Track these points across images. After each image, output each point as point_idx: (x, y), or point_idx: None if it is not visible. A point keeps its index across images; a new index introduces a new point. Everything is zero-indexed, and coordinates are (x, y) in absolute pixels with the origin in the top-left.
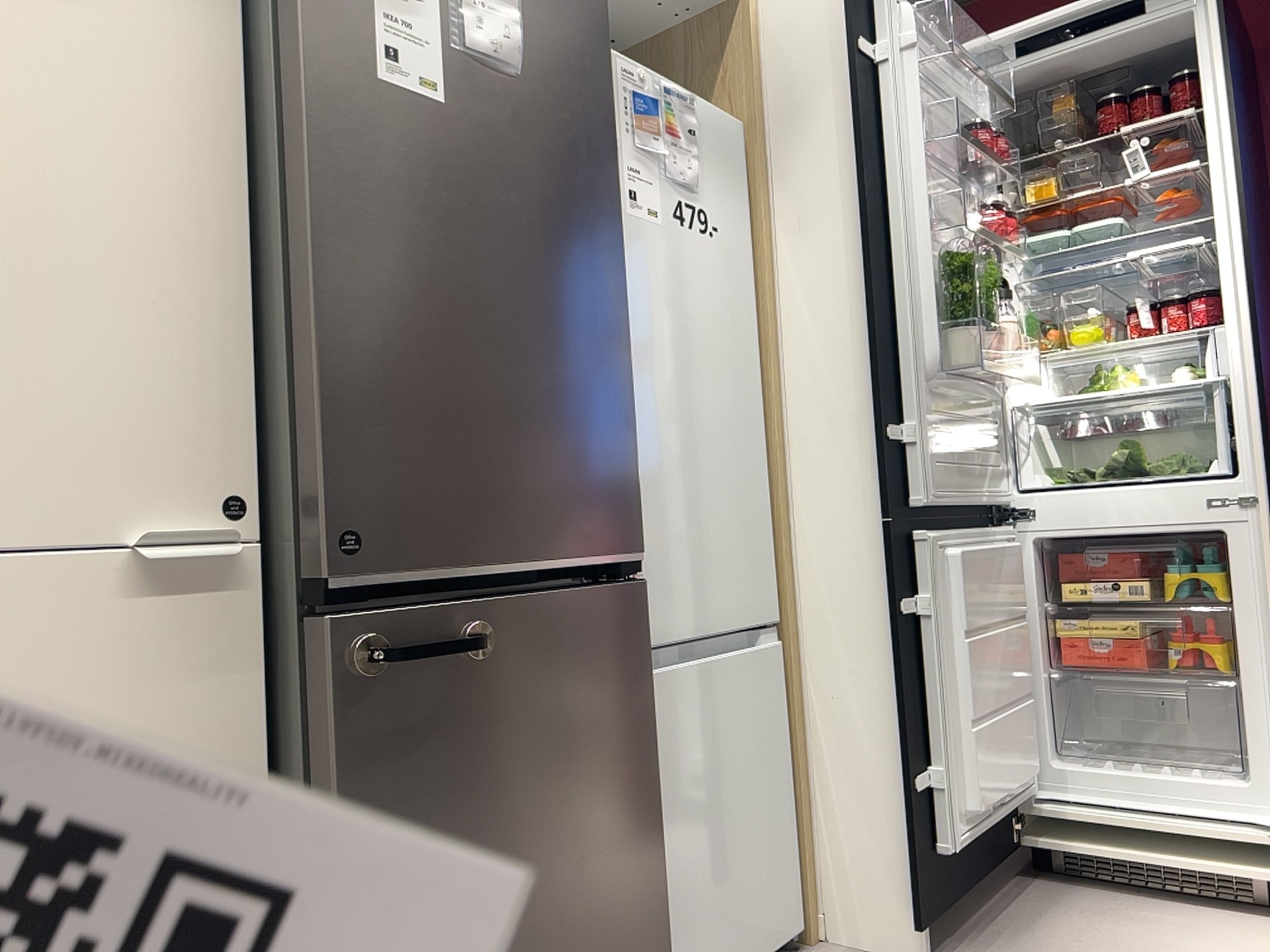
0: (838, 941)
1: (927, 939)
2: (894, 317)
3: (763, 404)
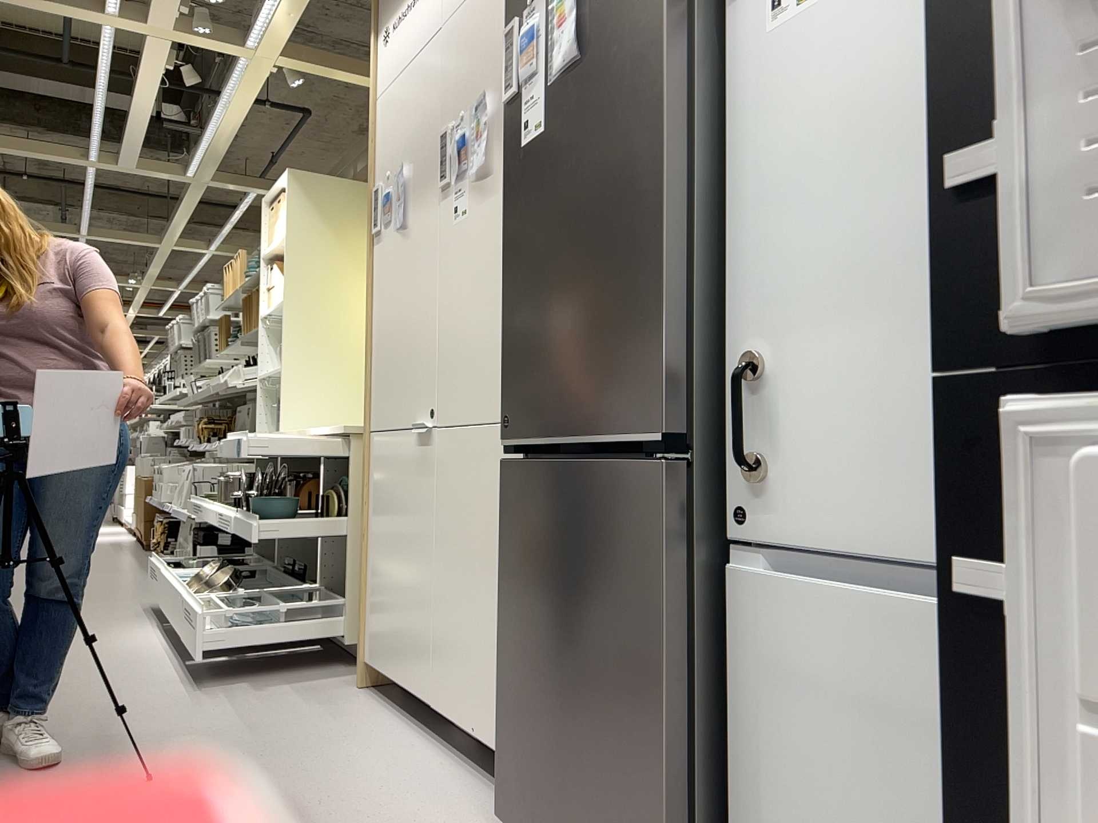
0: None
1: None
2: None
3: None
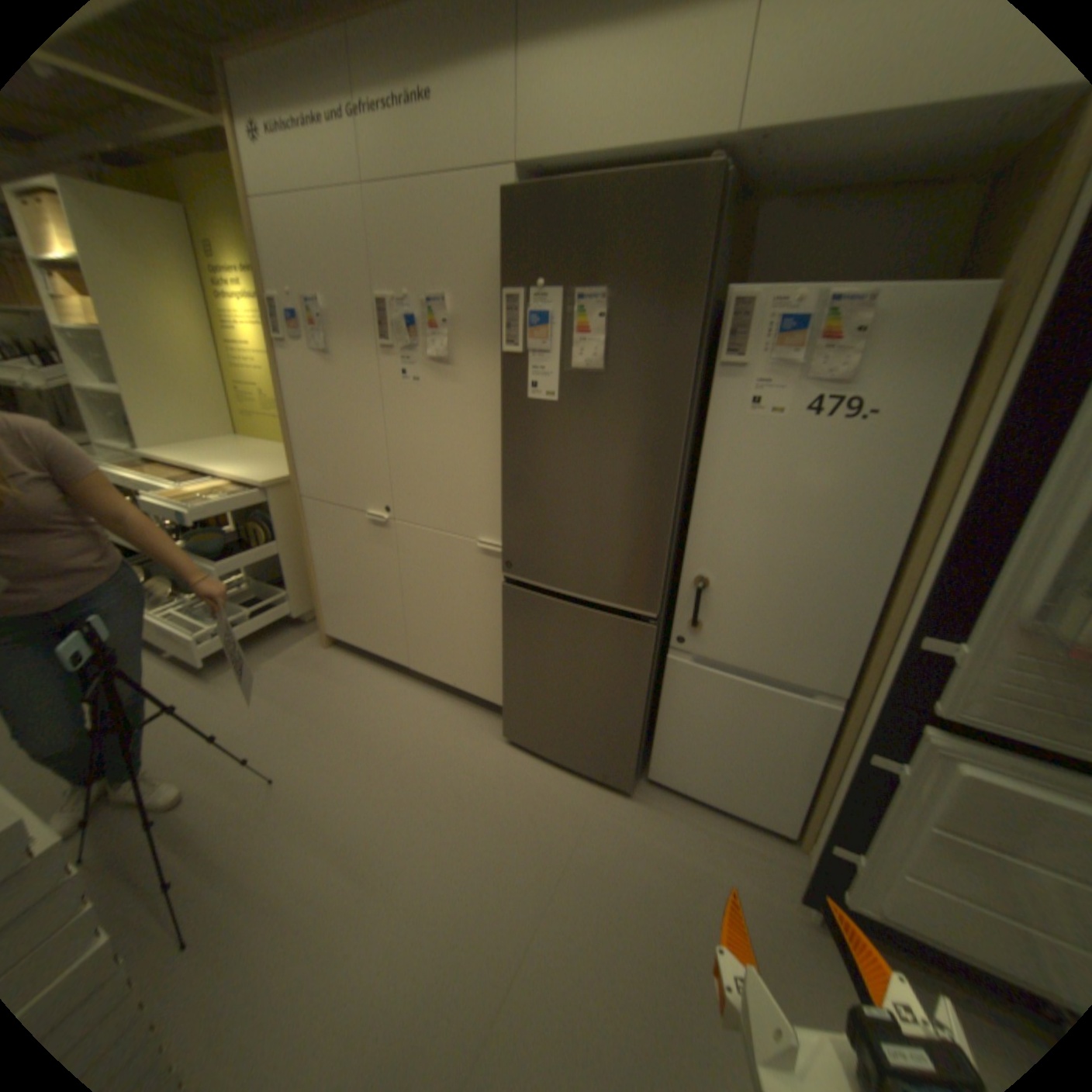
0: (809, 865)
1: (819, 916)
2: (1005, 547)
3: (911, 555)
